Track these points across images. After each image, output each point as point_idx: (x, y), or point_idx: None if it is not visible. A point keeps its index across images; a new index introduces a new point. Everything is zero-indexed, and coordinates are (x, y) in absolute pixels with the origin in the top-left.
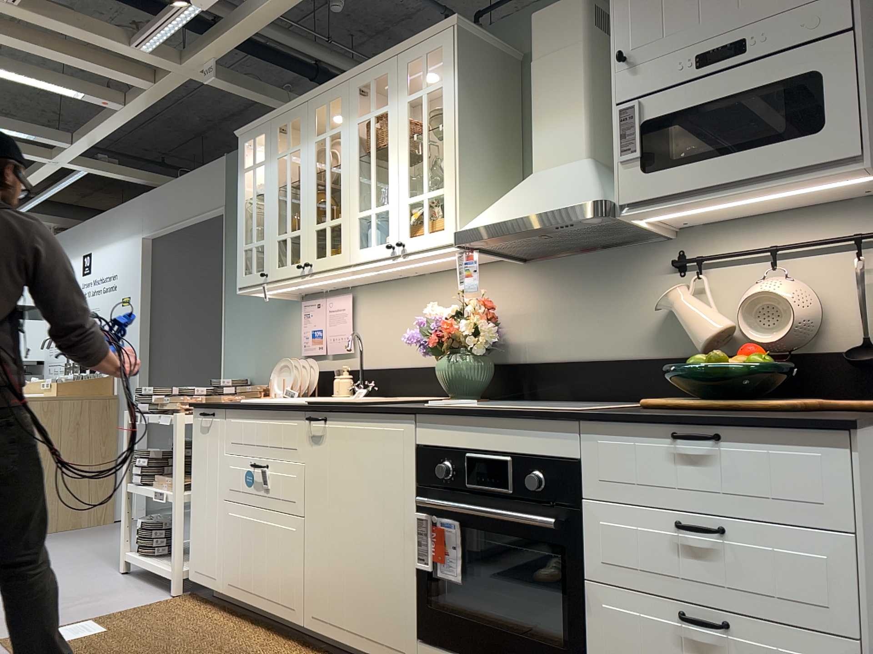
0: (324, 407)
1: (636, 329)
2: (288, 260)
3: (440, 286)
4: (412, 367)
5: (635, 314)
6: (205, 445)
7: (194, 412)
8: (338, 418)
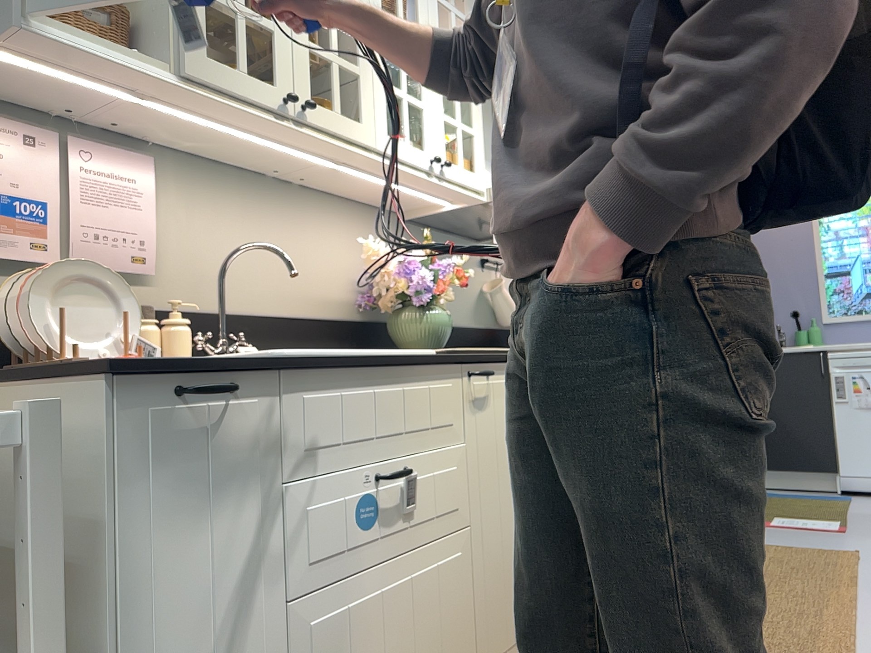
0: (491, 357)
1: (468, 304)
2: (242, 63)
3: (315, 211)
4: (279, 317)
5: (467, 293)
6: (187, 487)
7: (102, 392)
8: (503, 370)
